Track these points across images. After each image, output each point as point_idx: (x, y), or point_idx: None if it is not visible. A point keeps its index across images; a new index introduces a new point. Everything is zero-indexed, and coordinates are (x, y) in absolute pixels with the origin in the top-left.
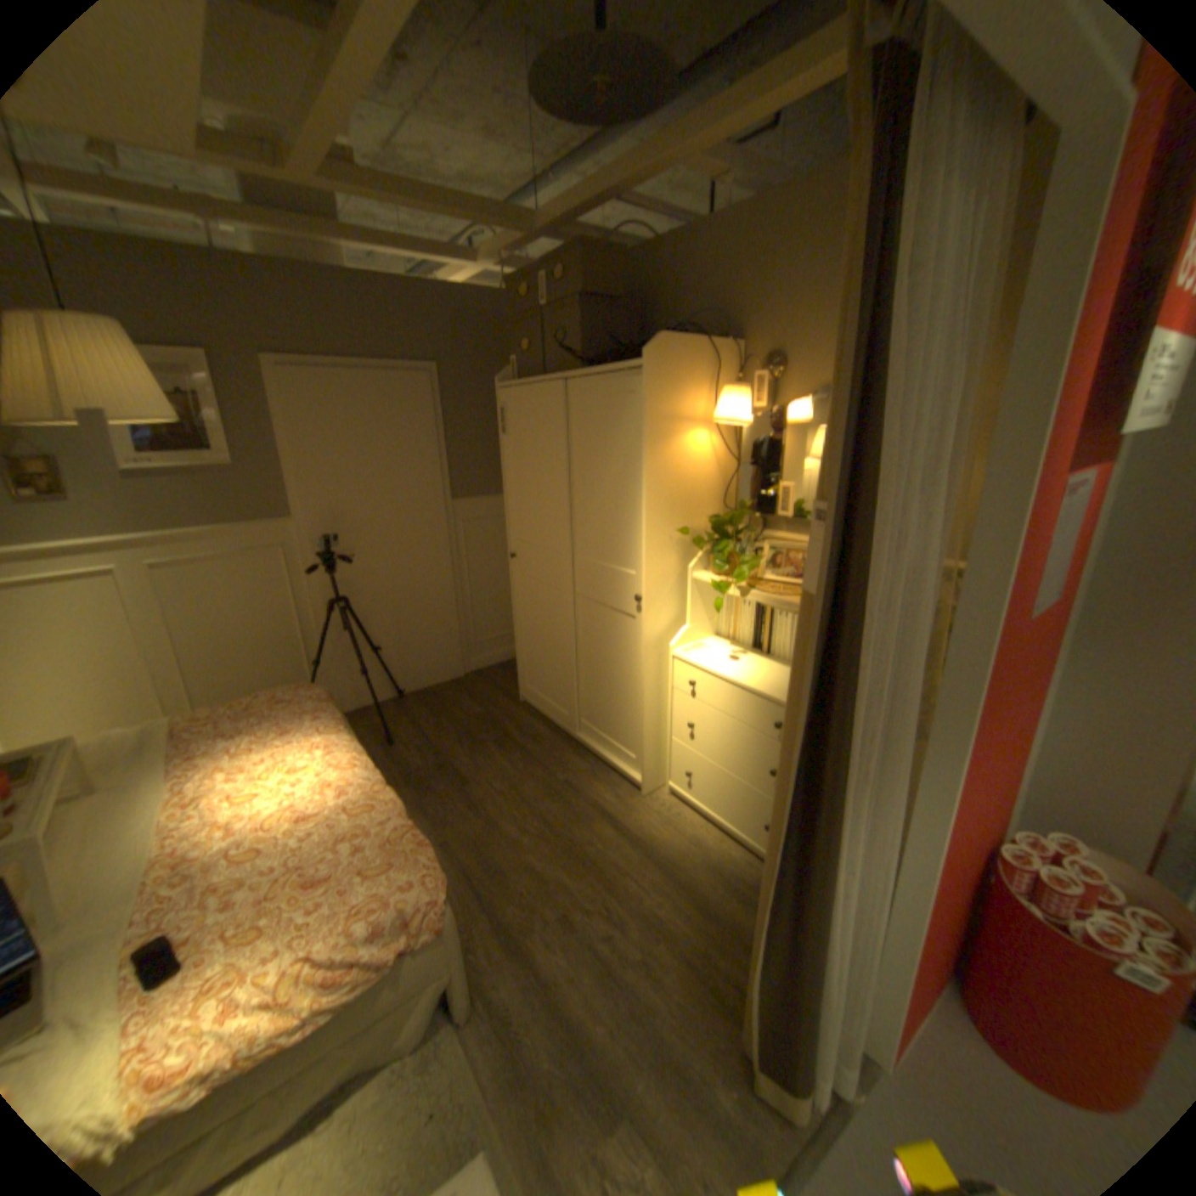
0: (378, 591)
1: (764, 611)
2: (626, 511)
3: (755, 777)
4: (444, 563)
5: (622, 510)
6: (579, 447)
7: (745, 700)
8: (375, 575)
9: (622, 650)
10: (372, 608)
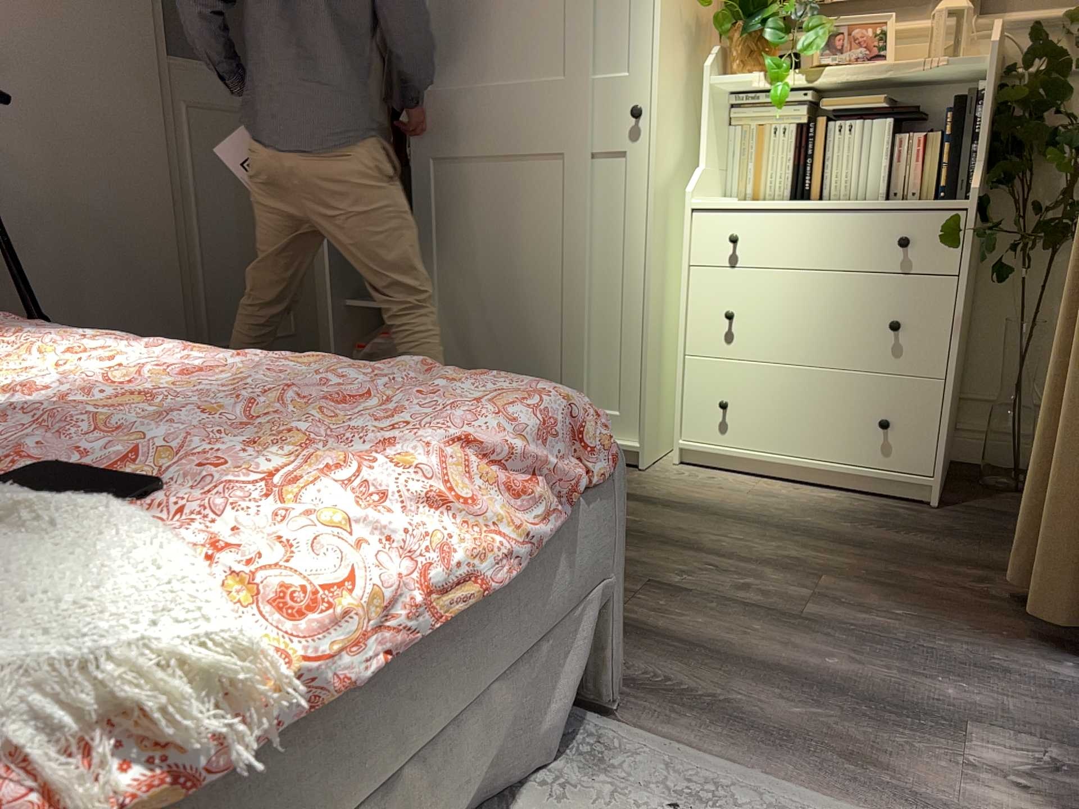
0: (35, 206)
1: (809, 137)
2: None
3: (856, 353)
4: (160, 176)
5: None
6: None
7: (836, 231)
8: (31, 172)
9: (593, 227)
10: (23, 241)
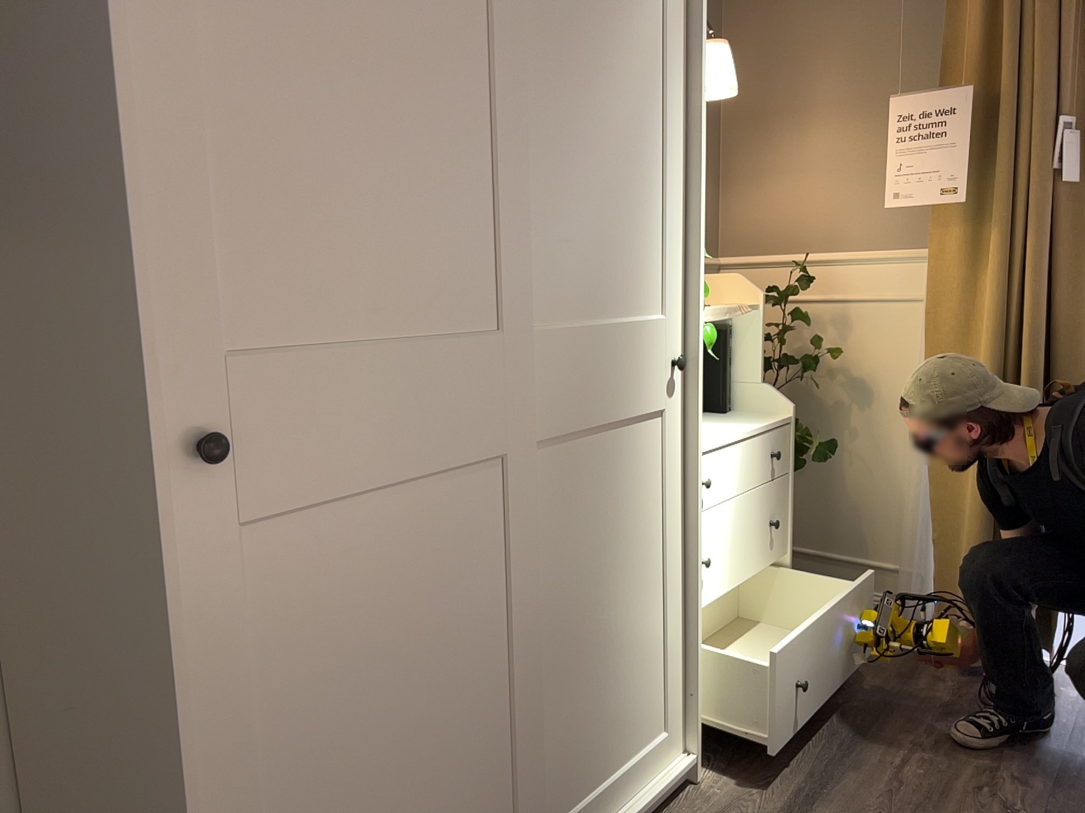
0: None
1: None
2: (647, 185)
3: (759, 557)
4: None
5: (640, 184)
6: (537, 8)
7: (749, 456)
8: None
9: (639, 511)
10: None
